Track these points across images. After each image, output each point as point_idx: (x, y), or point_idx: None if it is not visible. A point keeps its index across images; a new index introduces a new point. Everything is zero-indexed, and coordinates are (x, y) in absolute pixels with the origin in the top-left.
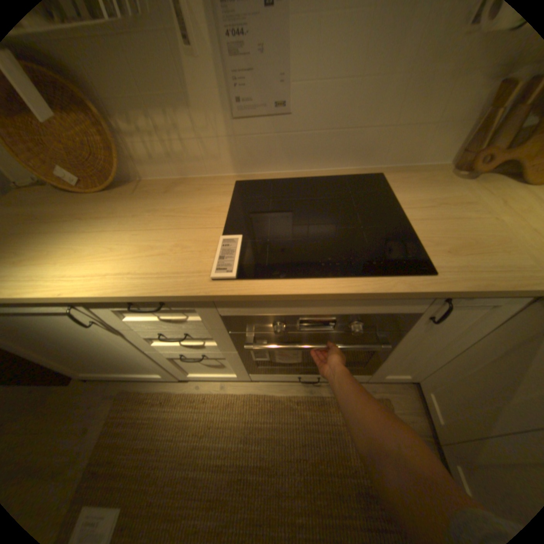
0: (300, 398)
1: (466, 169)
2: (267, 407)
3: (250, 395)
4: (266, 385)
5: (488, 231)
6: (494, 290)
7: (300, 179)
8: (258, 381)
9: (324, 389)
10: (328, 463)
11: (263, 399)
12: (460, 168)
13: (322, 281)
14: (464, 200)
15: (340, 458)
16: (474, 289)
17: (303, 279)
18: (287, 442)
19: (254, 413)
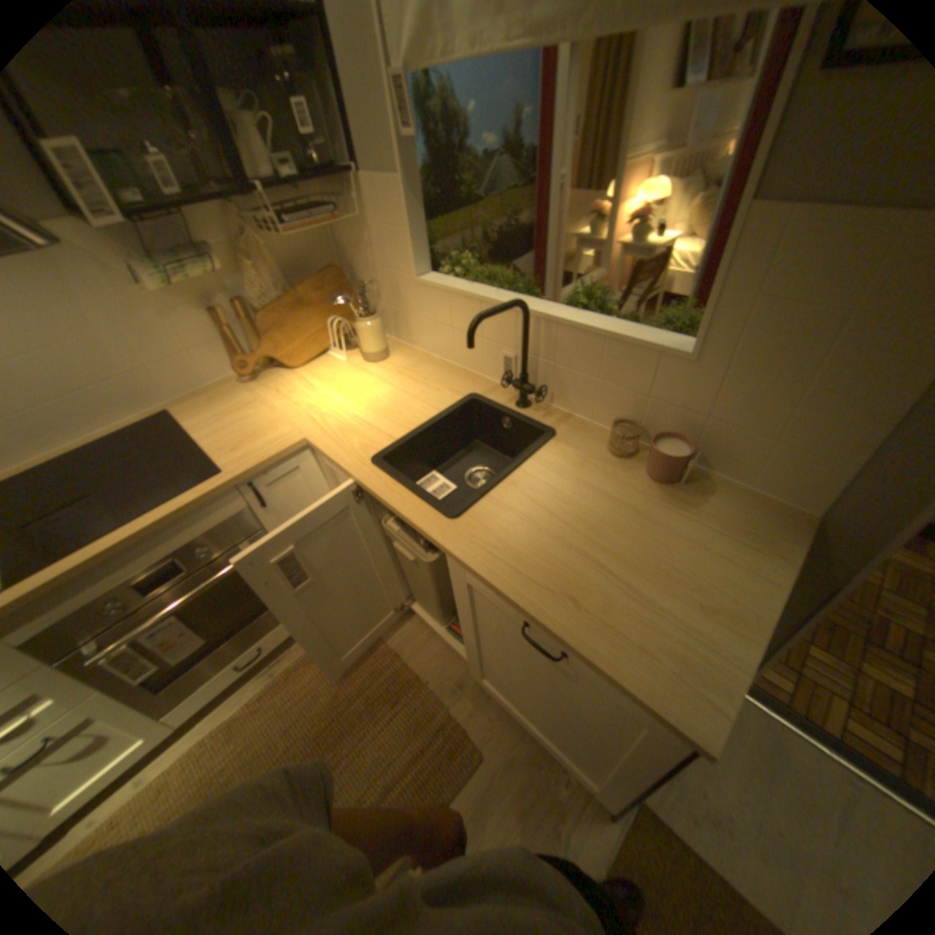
0: (258, 693)
1: (246, 373)
2: (216, 741)
3: (185, 751)
4: (204, 720)
5: (261, 419)
6: (263, 460)
7: (64, 455)
8: (190, 727)
9: (282, 661)
10: (317, 721)
11: (207, 737)
12: (237, 375)
13: (110, 534)
14: (244, 402)
15: (328, 704)
16: (249, 467)
17: (87, 544)
18: (262, 748)
19: (201, 762)
